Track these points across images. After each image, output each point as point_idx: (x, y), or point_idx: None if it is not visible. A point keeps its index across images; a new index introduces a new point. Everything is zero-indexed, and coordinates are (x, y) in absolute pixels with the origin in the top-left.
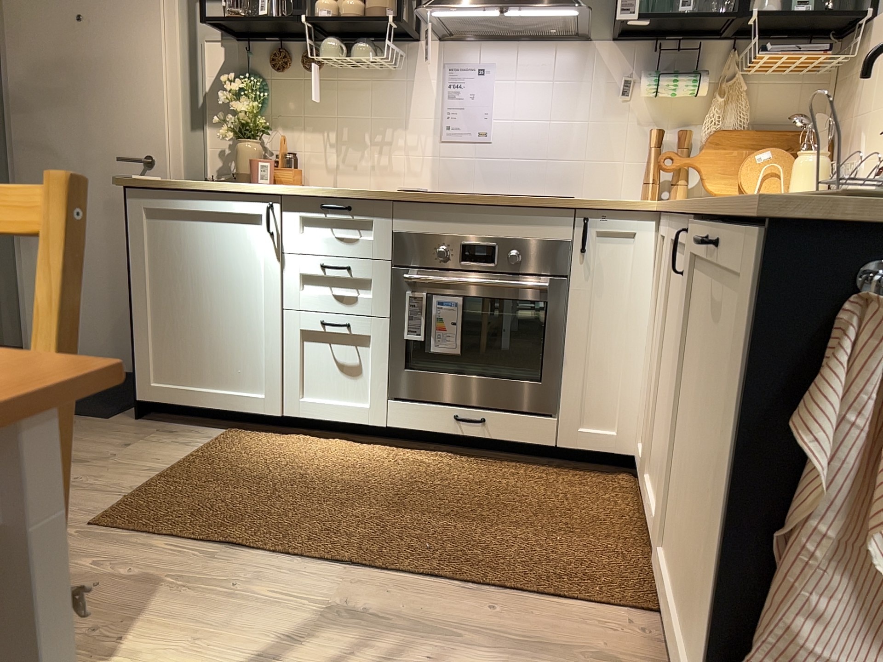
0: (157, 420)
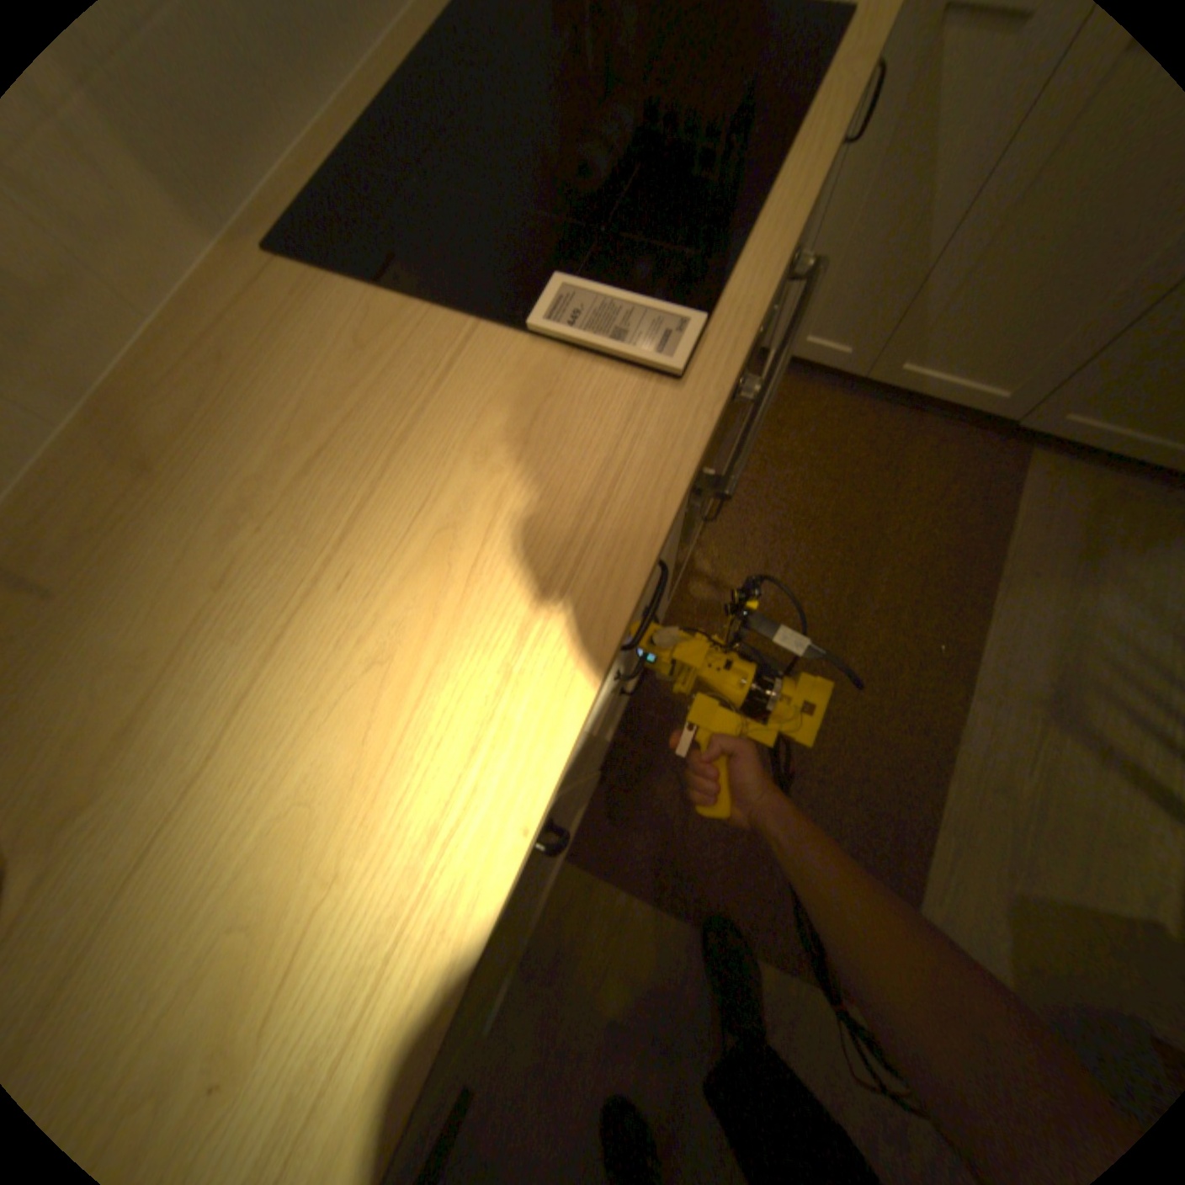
0: None
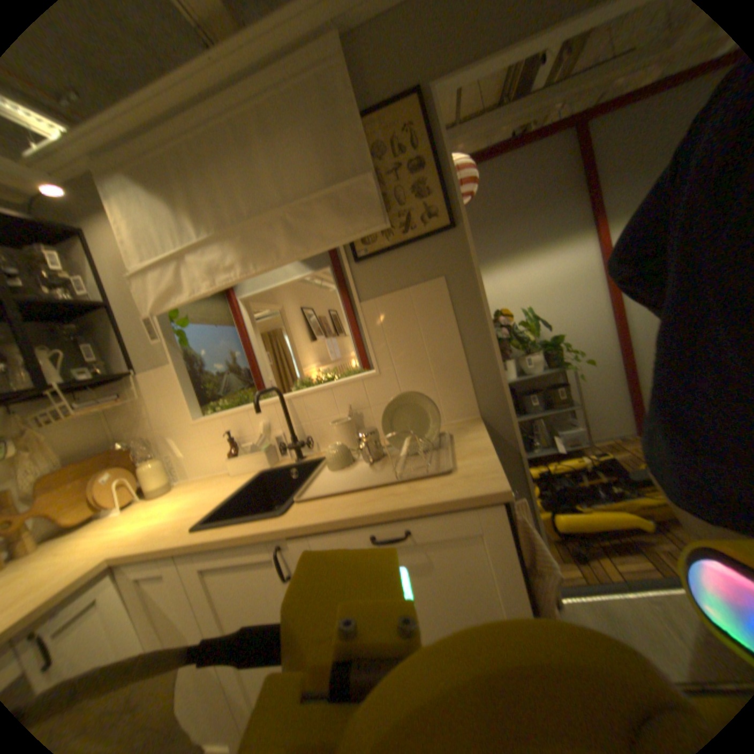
0: None
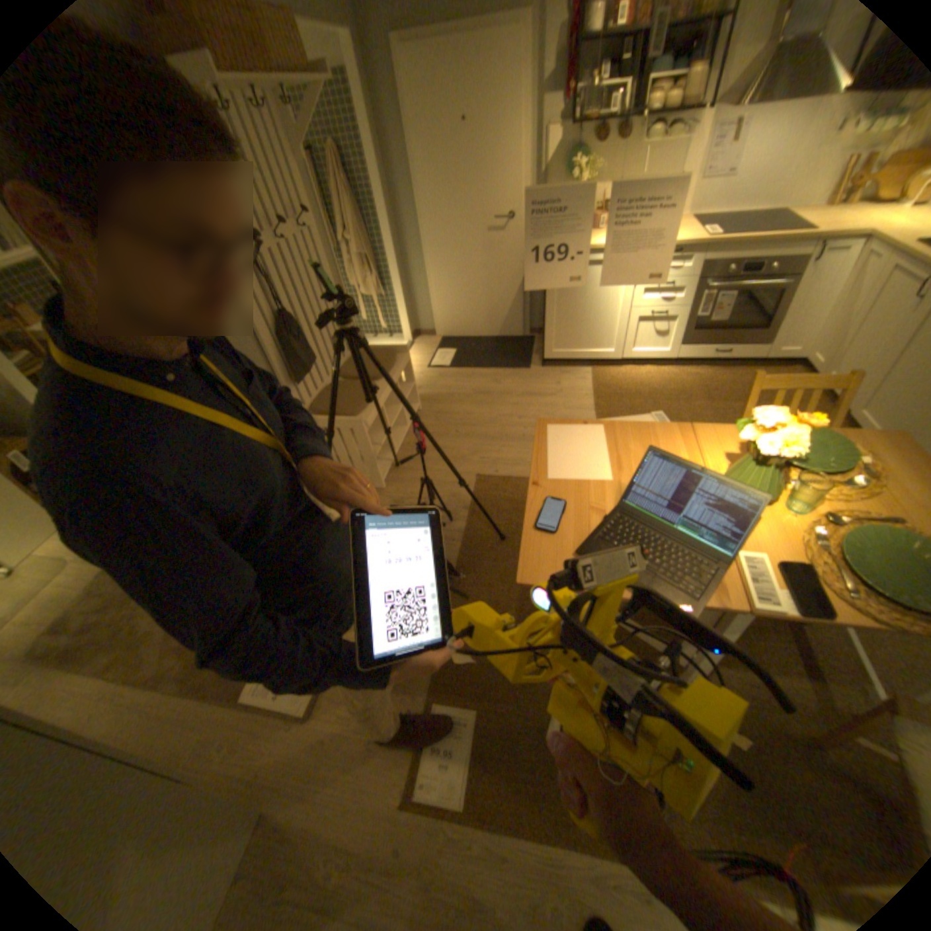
0: (552, 366)
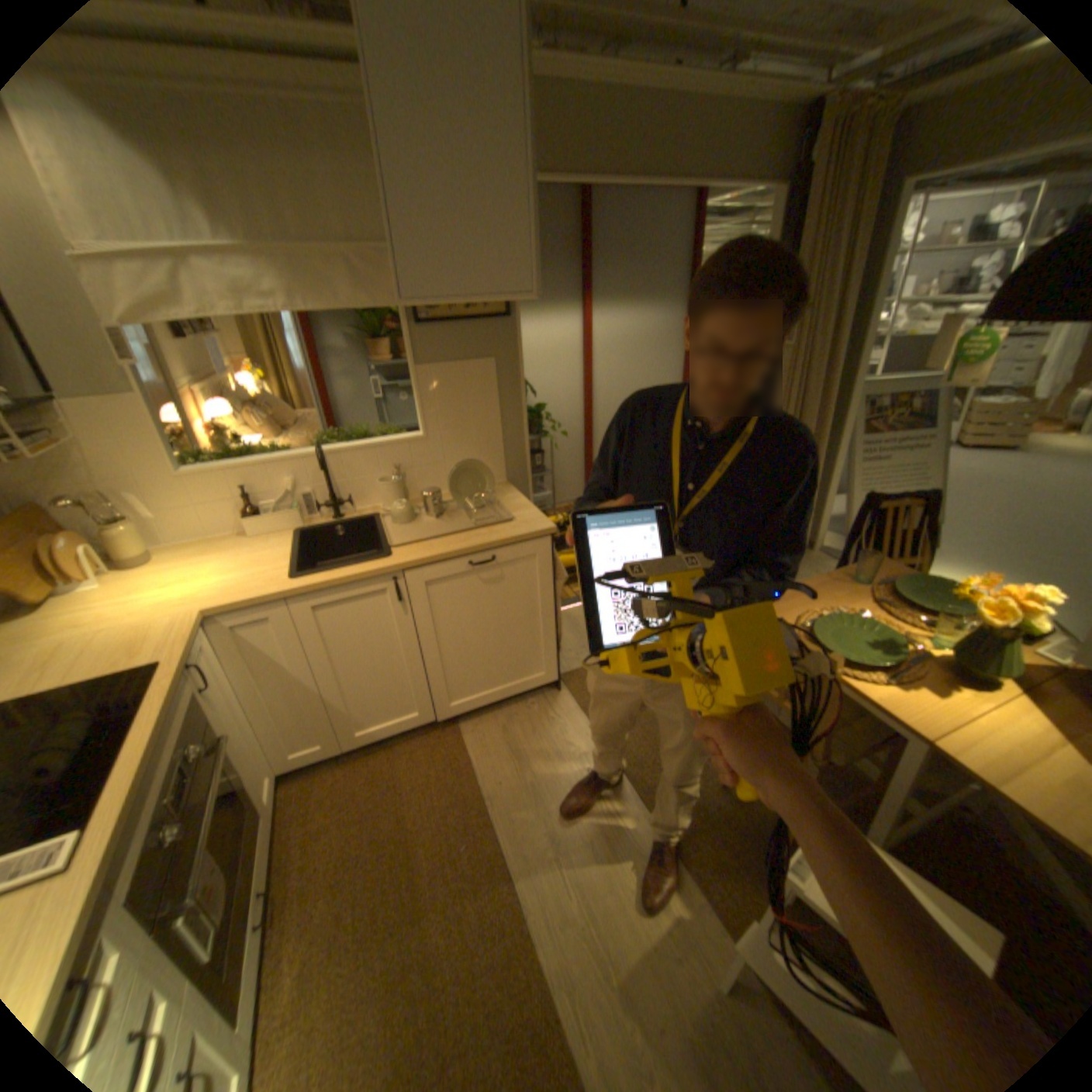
0: None
